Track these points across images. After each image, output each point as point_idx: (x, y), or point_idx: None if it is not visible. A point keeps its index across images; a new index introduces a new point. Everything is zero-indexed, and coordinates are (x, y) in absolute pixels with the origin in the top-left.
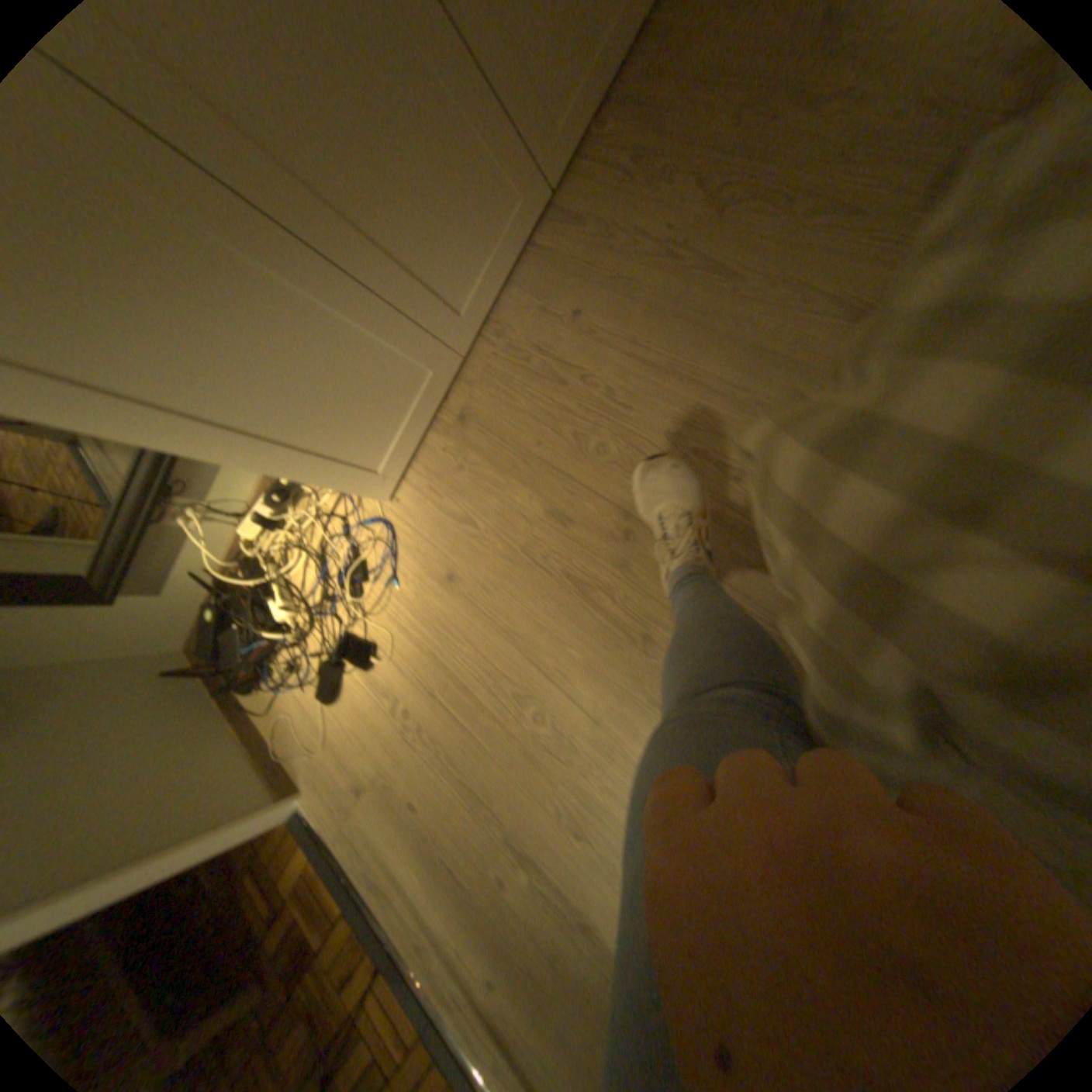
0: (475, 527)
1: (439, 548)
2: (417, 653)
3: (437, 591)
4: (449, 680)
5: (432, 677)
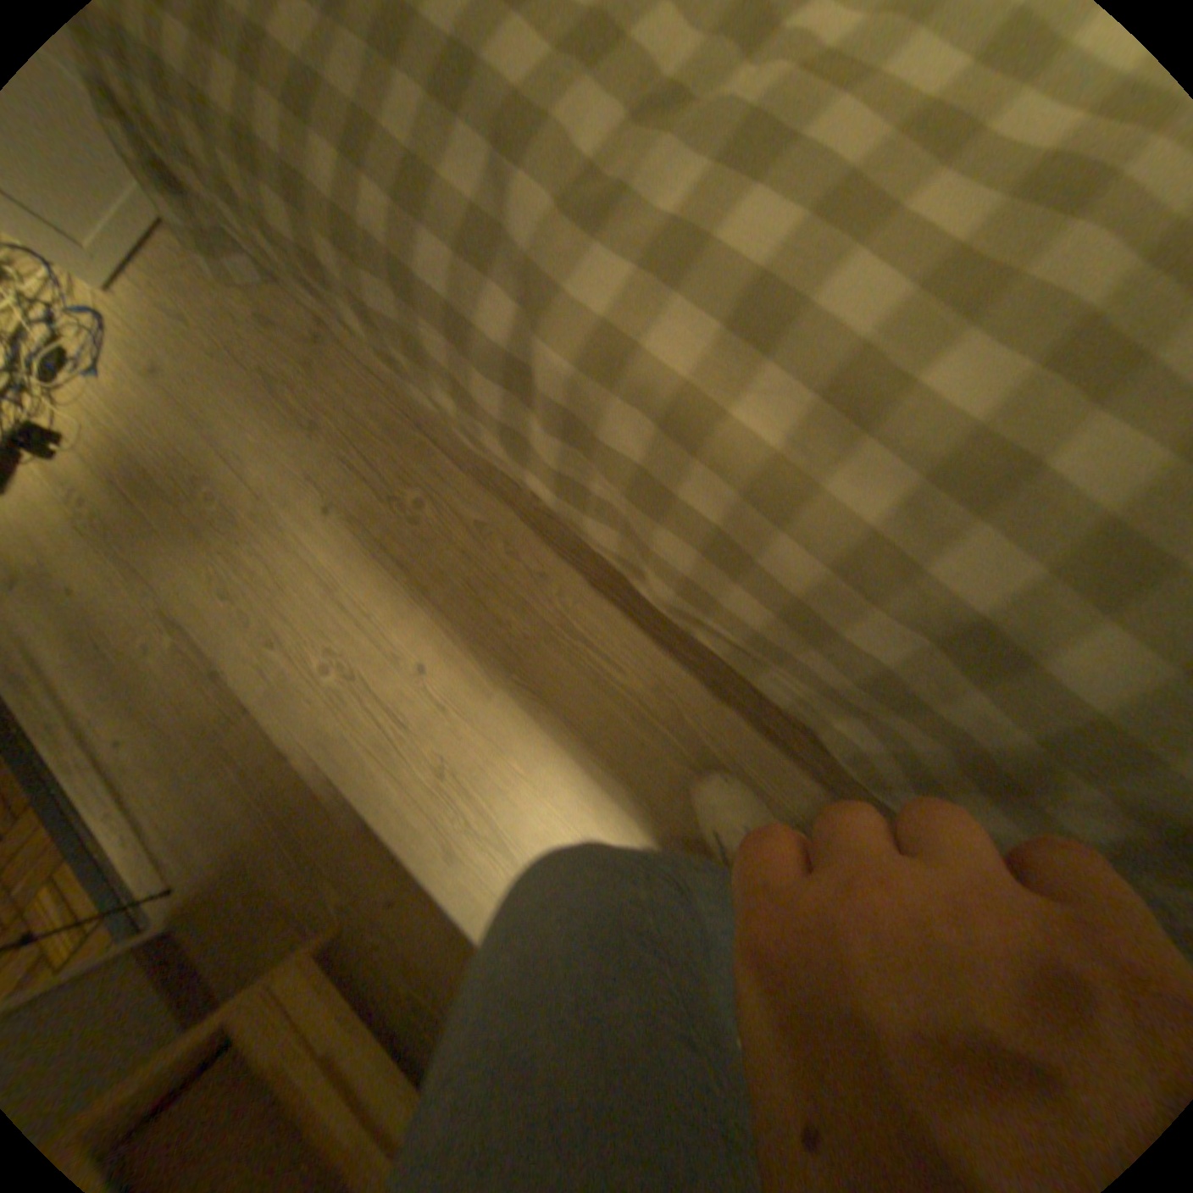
0: (186, 325)
1: (147, 343)
2: (104, 444)
3: (137, 384)
4: (132, 469)
5: (116, 466)
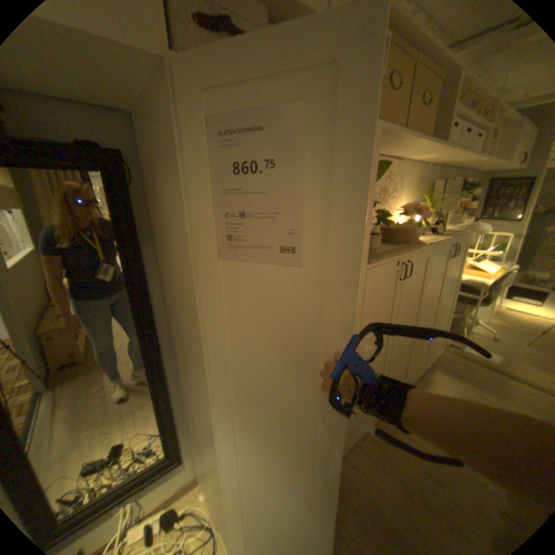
0: None
1: None
2: None
3: None
4: None
5: None
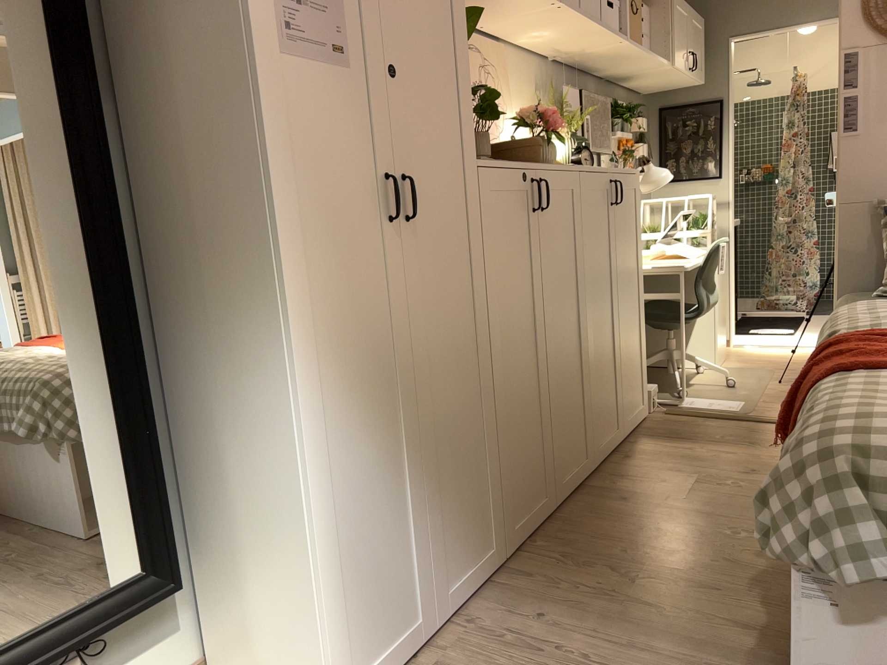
0: None
1: None
2: None
3: None
4: None
5: None
